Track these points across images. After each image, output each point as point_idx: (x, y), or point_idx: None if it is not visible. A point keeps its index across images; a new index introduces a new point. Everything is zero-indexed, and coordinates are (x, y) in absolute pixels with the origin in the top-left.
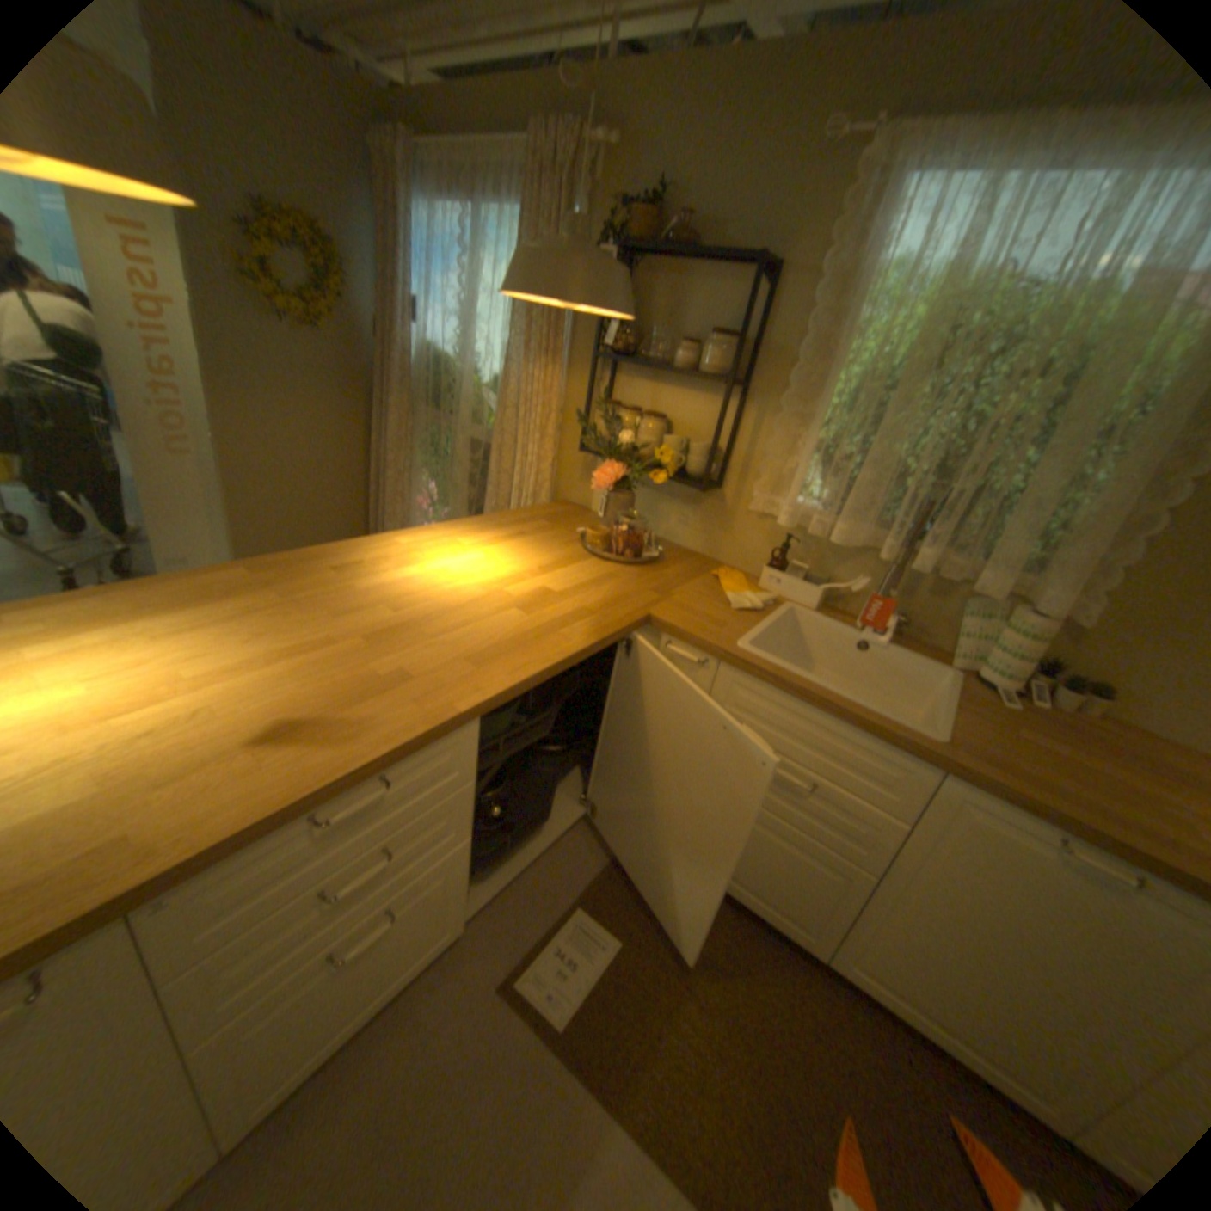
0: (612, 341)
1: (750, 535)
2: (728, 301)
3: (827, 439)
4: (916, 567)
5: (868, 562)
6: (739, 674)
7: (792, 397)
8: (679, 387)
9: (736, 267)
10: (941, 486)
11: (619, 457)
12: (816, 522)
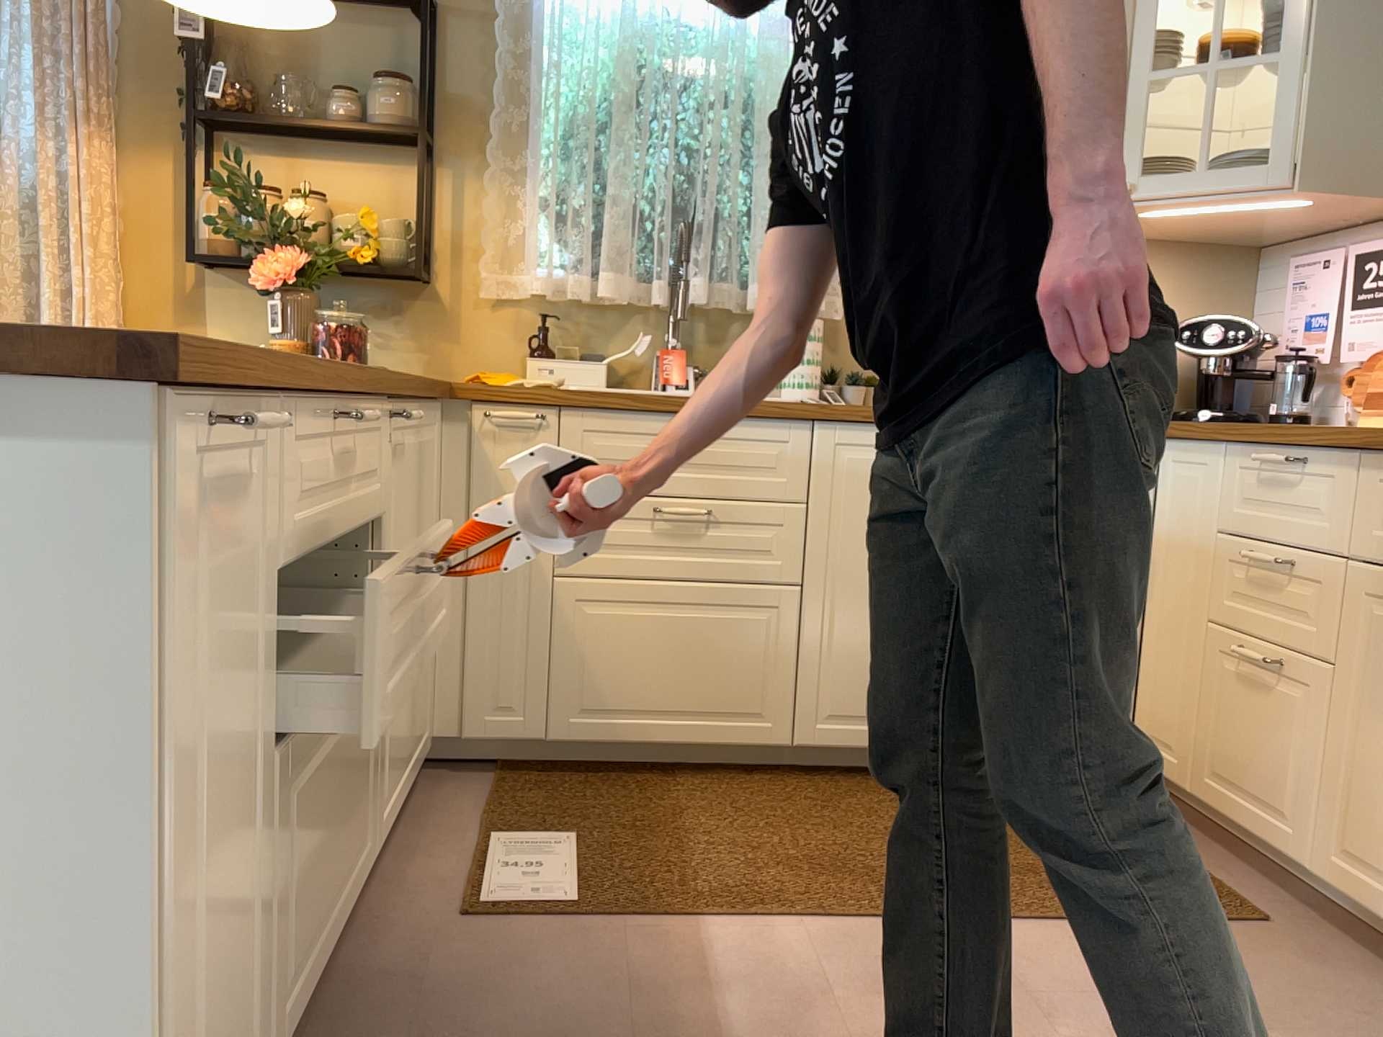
0: (223, 99)
1: (489, 335)
2: (380, 53)
3: (551, 194)
4: (690, 303)
5: (637, 327)
6: (585, 415)
7: (497, 153)
8: (334, 162)
9: (381, 14)
10: (680, 223)
11: (293, 240)
12: (574, 283)
